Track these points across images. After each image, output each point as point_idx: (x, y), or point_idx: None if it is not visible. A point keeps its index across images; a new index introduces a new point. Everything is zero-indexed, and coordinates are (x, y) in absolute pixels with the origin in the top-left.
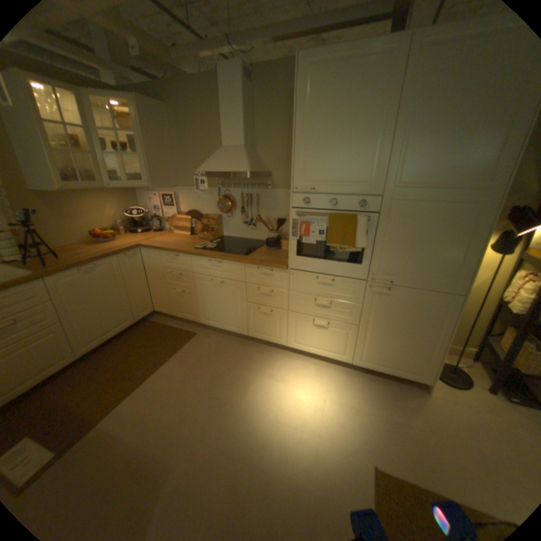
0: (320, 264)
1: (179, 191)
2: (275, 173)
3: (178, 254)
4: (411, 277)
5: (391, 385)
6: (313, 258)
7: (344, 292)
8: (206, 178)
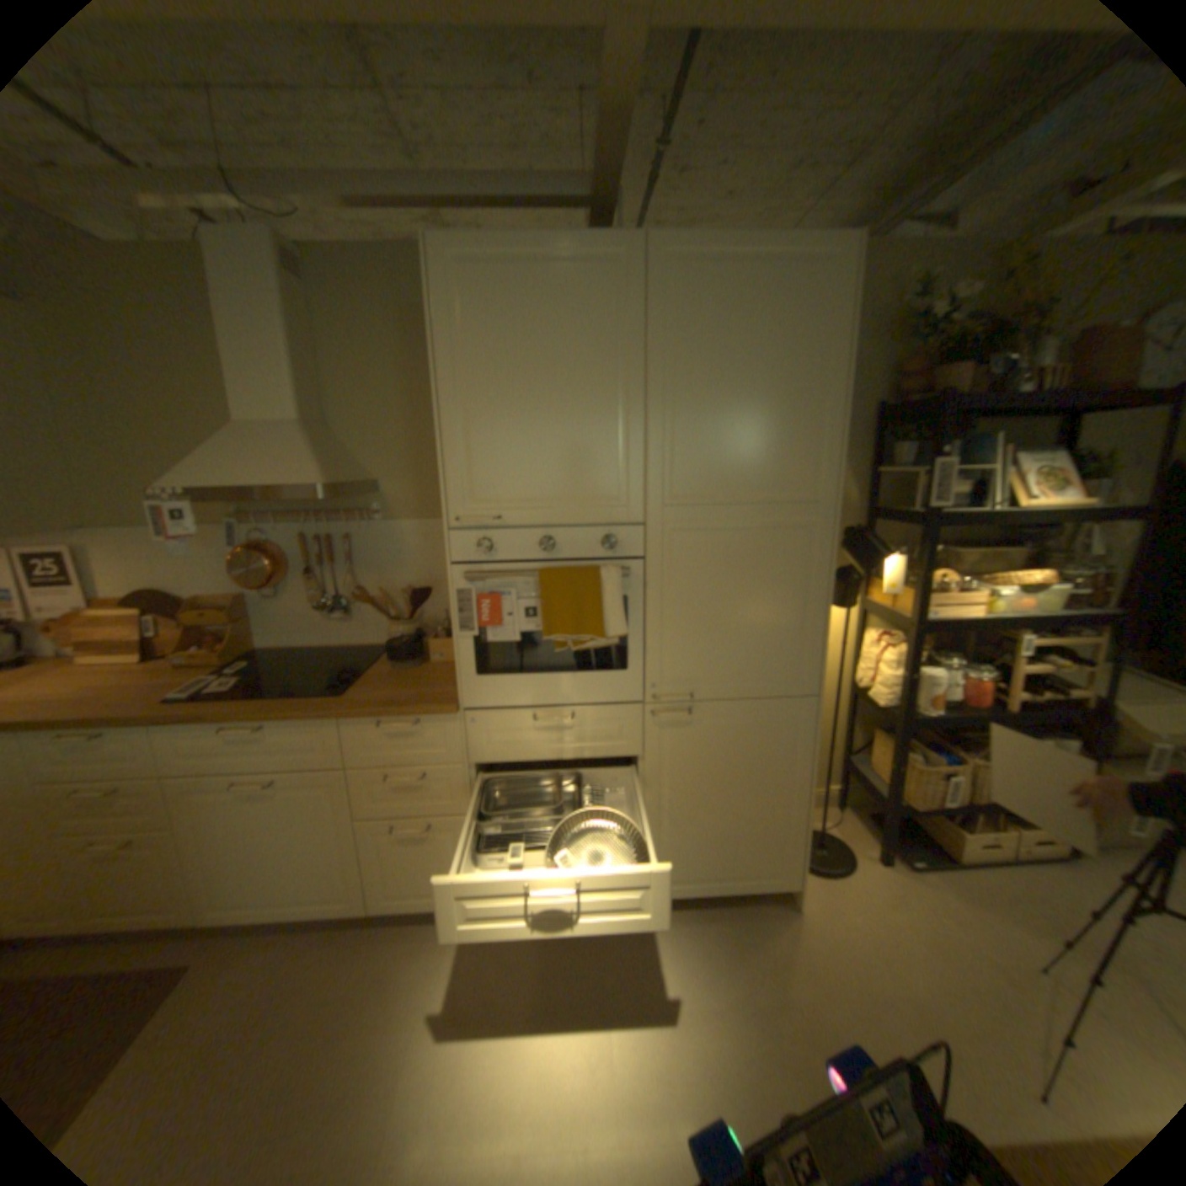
0: (540, 685)
1: (91, 540)
2: (391, 483)
3: (105, 730)
4: (725, 678)
5: (730, 919)
6: (520, 674)
7: (603, 737)
8: (189, 501)
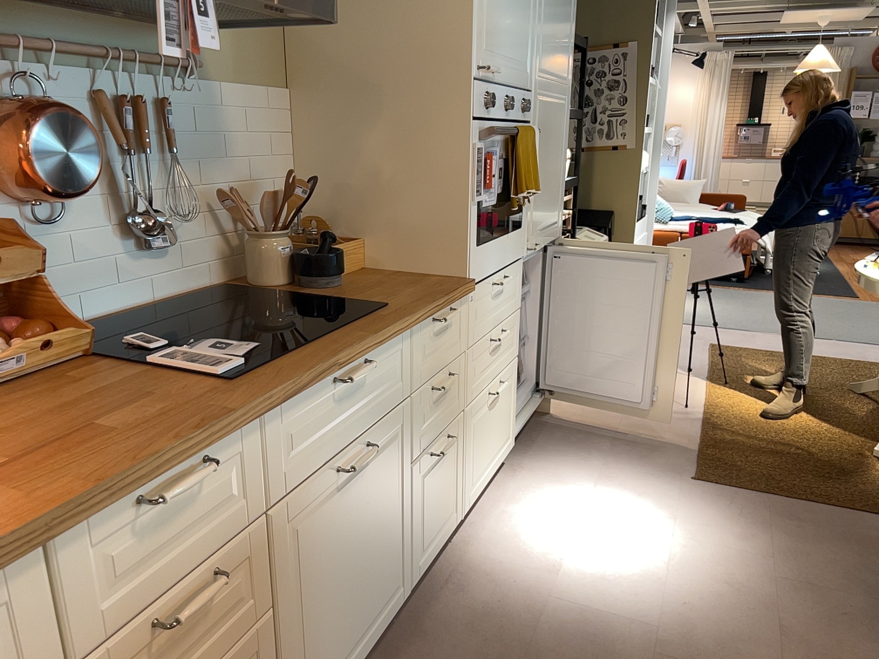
0: (497, 251)
1: None
2: None
3: (223, 440)
4: (543, 228)
5: (535, 435)
6: (489, 241)
7: (511, 295)
8: None
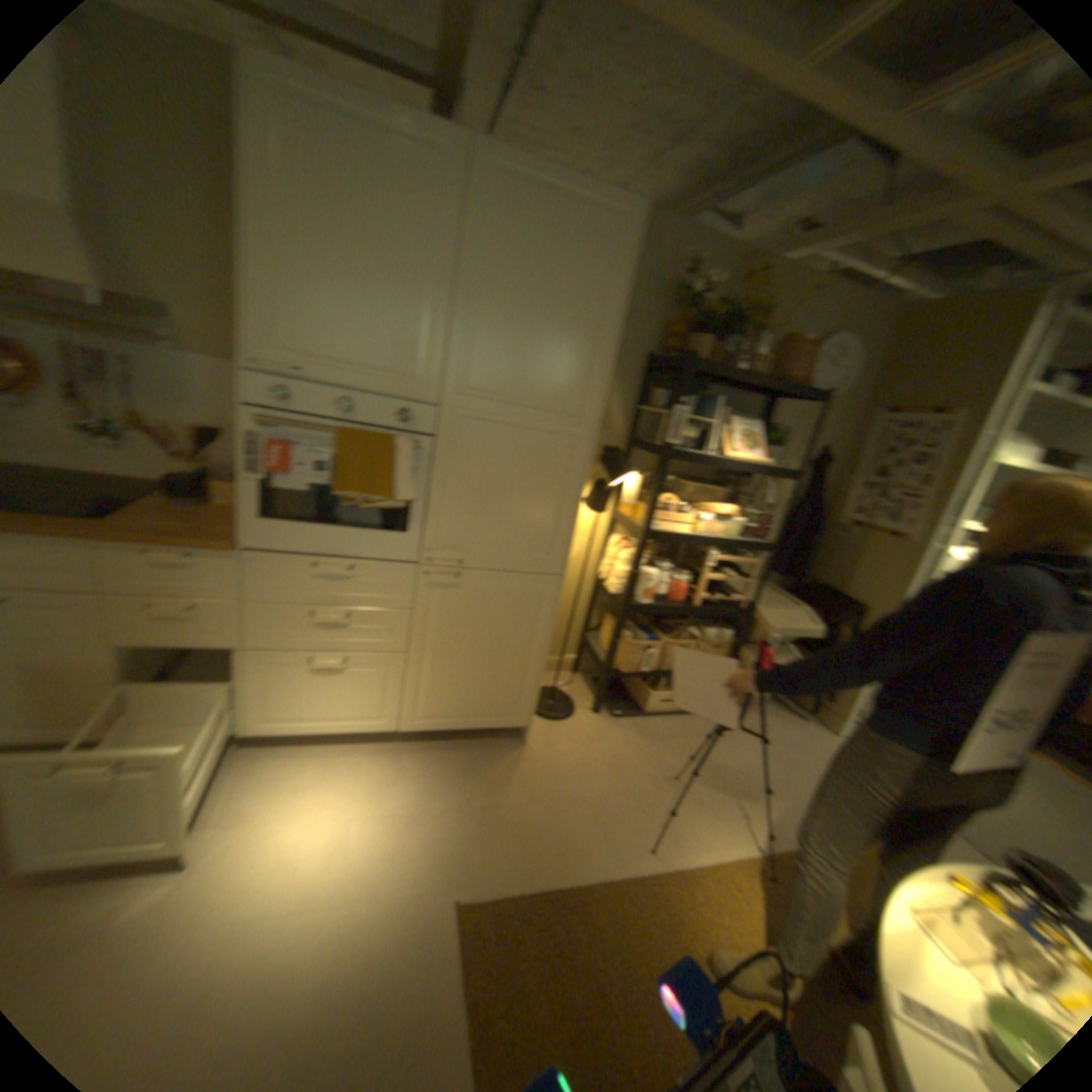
0: (317, 538)
1: None
2: (175, 313)
3: None
4: (486, 552)
5: (465, 749)
6: (298, 525)
7: (373, 591)
8: None
